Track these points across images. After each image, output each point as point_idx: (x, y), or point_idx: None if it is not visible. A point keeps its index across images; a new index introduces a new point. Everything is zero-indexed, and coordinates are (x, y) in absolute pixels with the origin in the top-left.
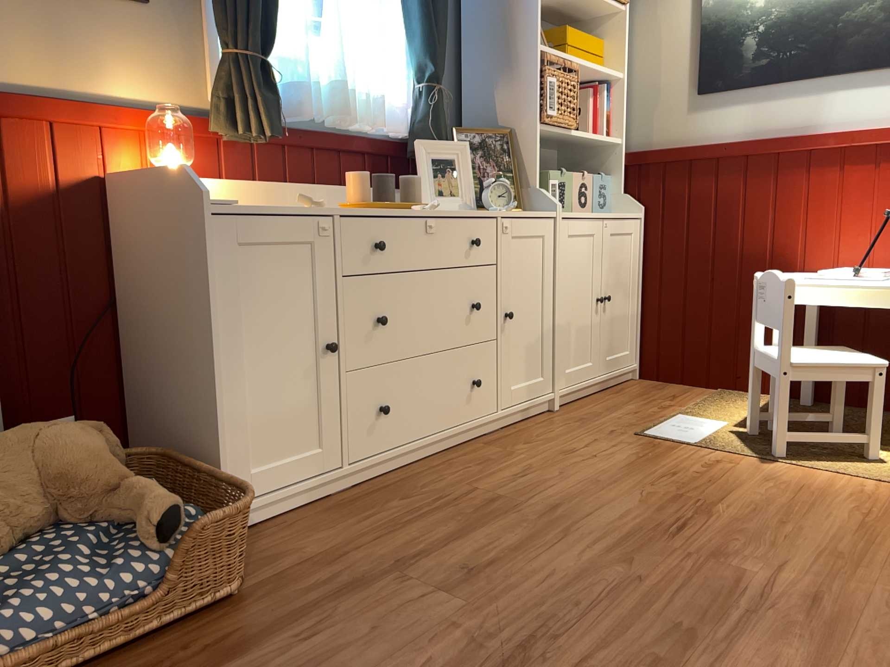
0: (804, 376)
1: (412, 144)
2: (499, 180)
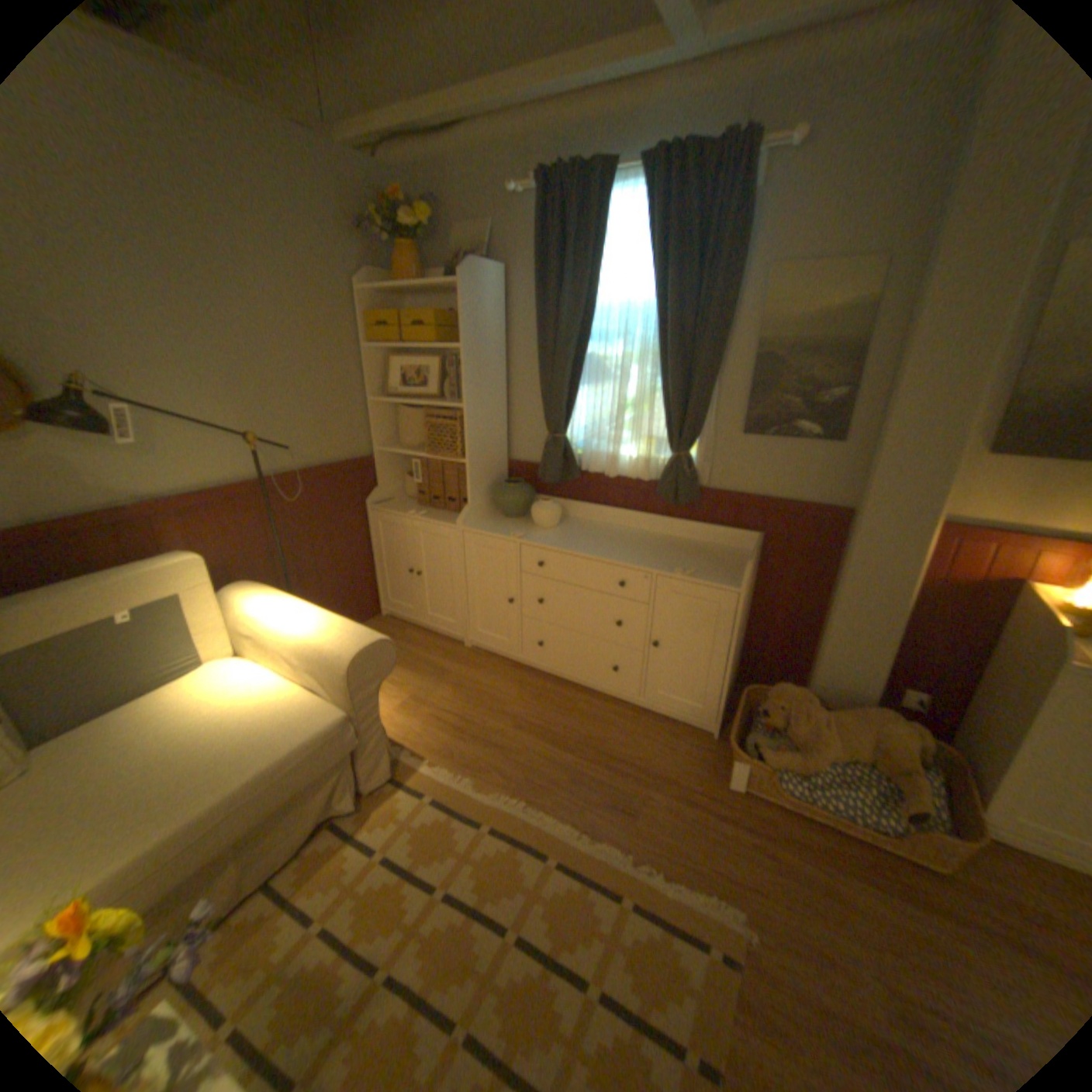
0: None
1: None
2: None
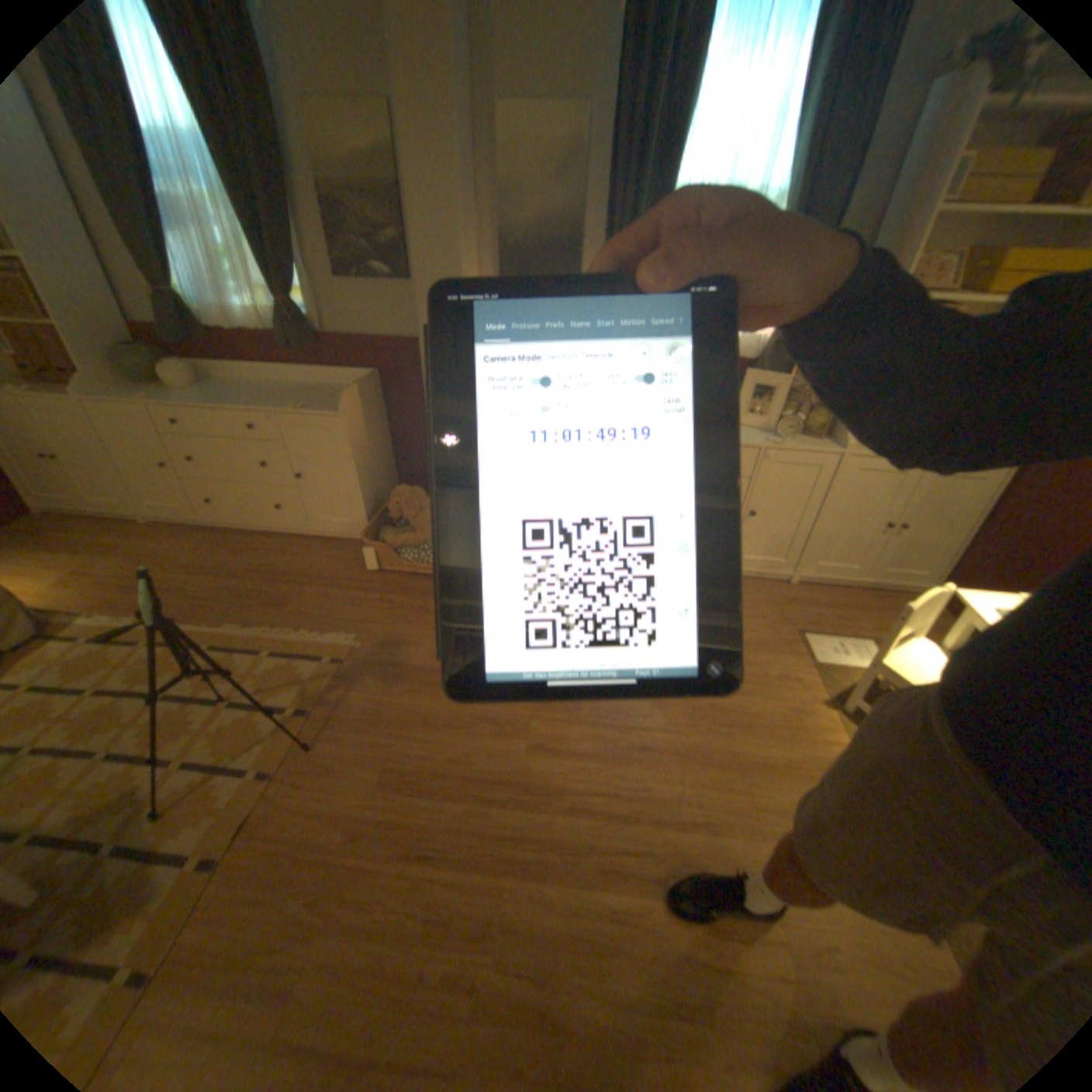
0: (889, 678)
1: (756, 365)
2: (807, 410)
